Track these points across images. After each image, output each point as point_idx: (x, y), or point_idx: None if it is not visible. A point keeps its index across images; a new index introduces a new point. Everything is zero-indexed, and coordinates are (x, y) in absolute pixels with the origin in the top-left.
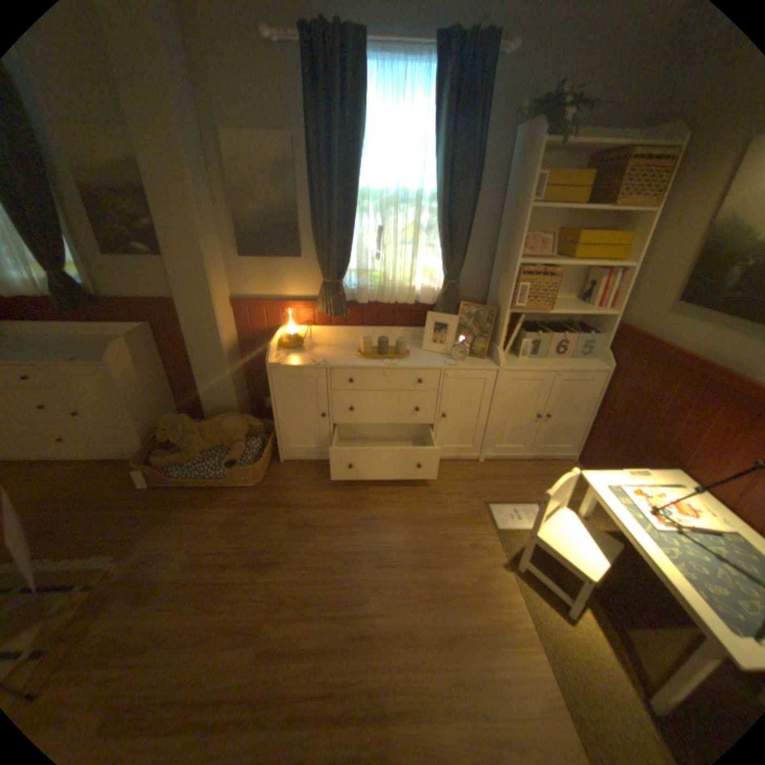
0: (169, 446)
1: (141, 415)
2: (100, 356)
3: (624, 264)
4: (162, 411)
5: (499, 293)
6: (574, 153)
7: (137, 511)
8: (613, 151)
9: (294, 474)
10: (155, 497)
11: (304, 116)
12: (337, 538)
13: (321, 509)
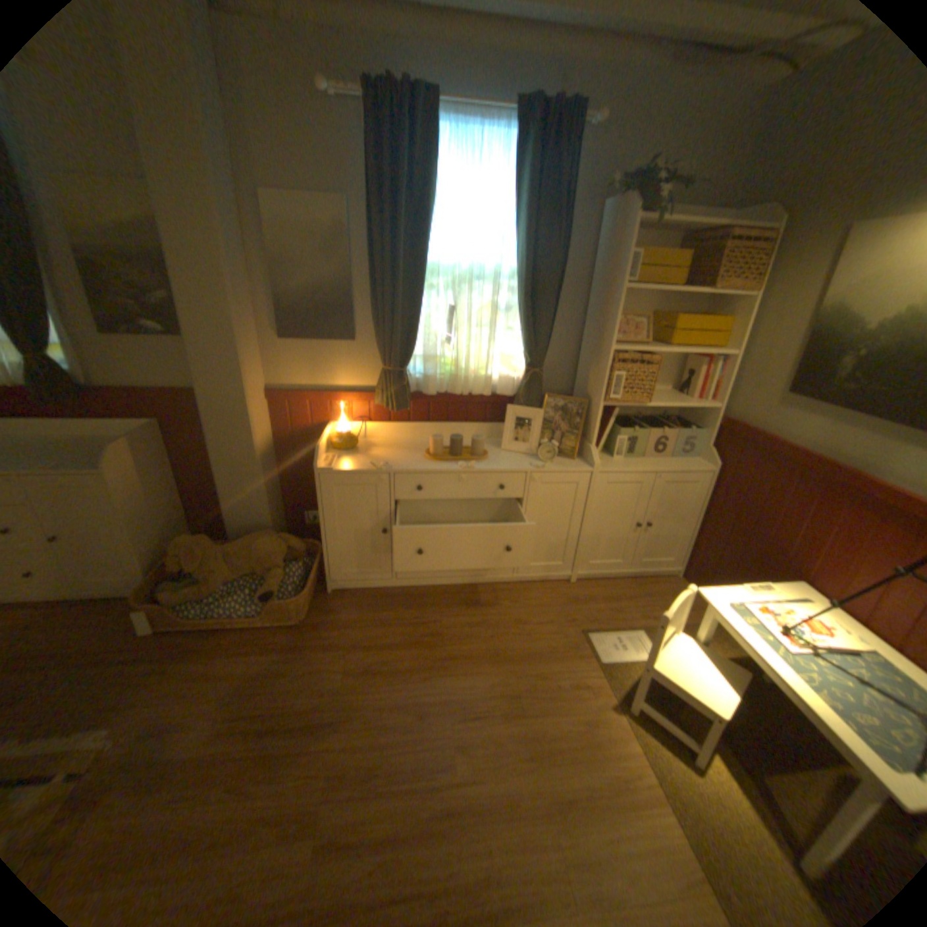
0: (180, 577)
1: (145, 538)
2: (94, 463)
3: (724, 352)
4: (170, 532)
5: (589, 384)
6: (666, 231)
7: (139, 666)
8: (708, 231)
9: (346, 607)
10: (163, 646)
11: (365, 179)
12: (407, 687)
13: (384, 650)
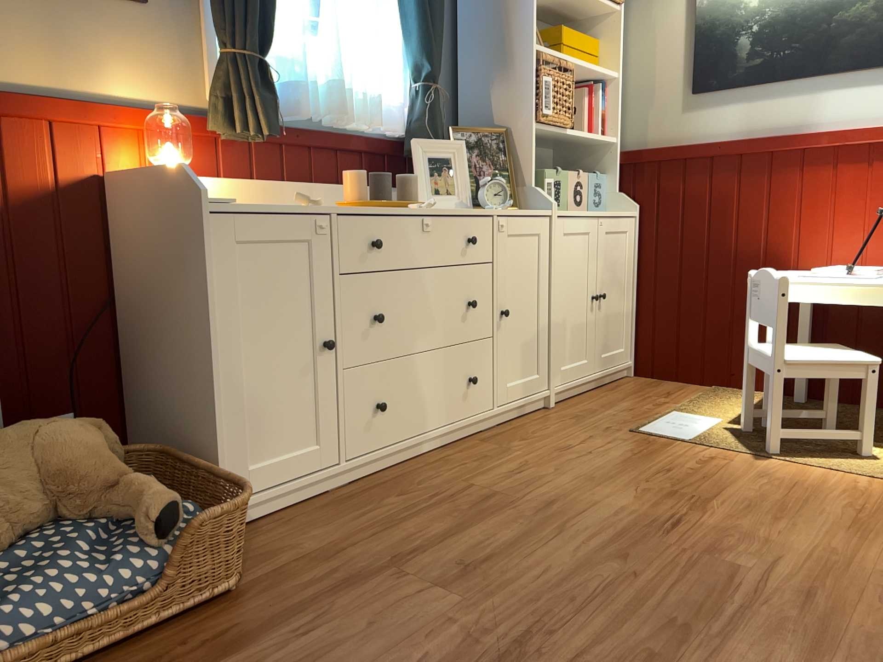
0: None
1: None
2: None
3: (598, 81)
4: None
5: (496, 110)
6: None
7: None
8: None
9: (292, 535)
10: None
11: None
12: (549, 546)
13: (449, 538)
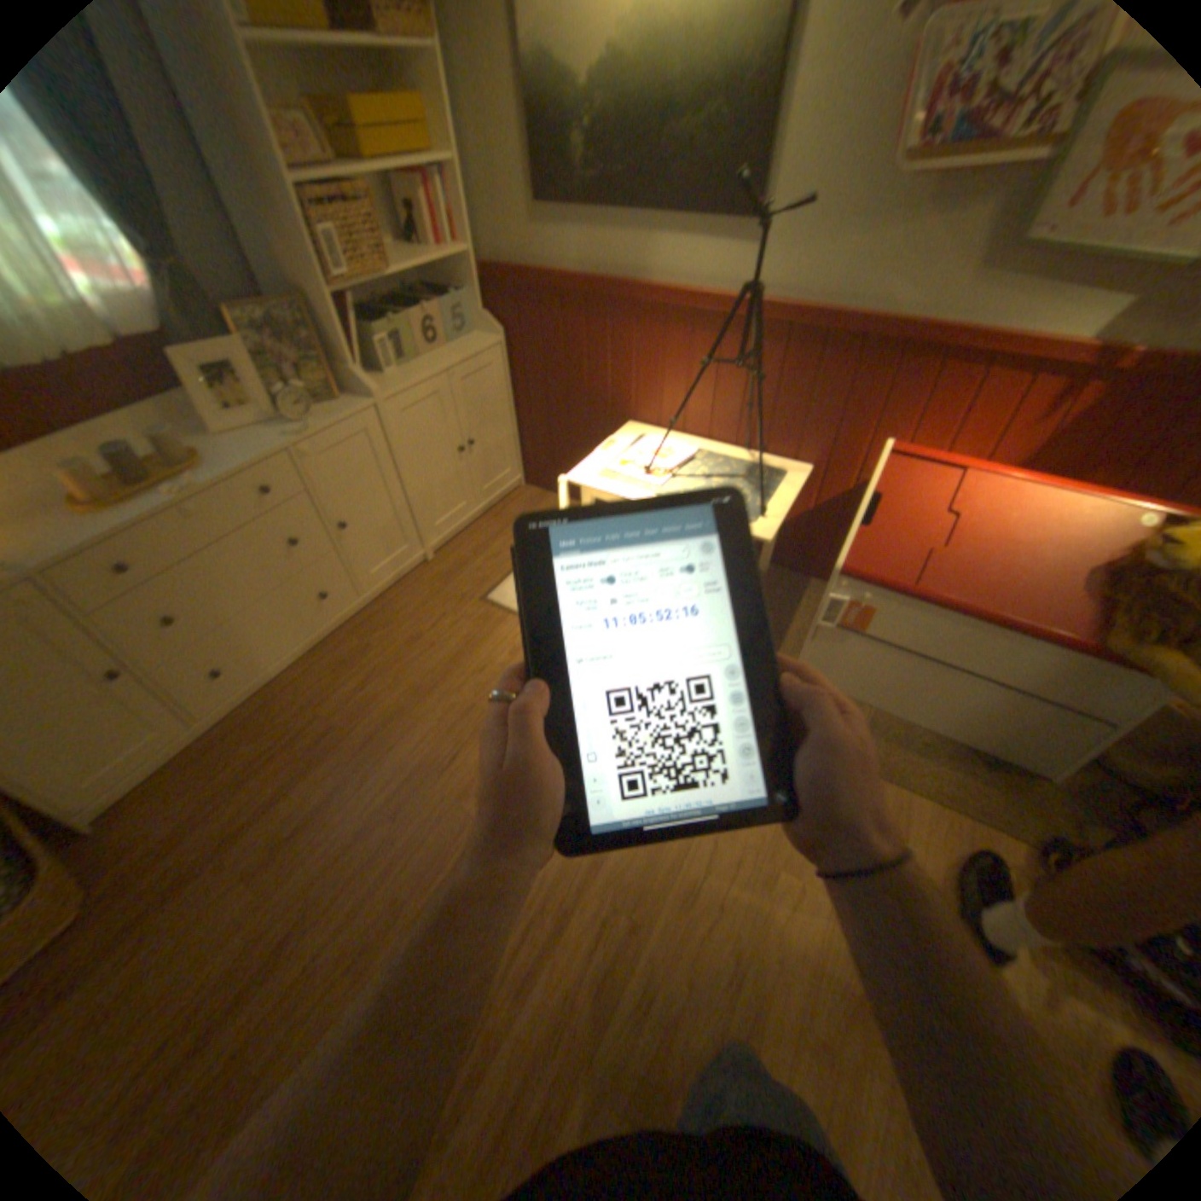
0: None
1: None
2: None
3: (435, 160)
4: None
5: (283, 262)
6: None
7: None
8: None
9: (148, 816)
10: None
11: None
12: (346, 806)
13: (273, 804)
